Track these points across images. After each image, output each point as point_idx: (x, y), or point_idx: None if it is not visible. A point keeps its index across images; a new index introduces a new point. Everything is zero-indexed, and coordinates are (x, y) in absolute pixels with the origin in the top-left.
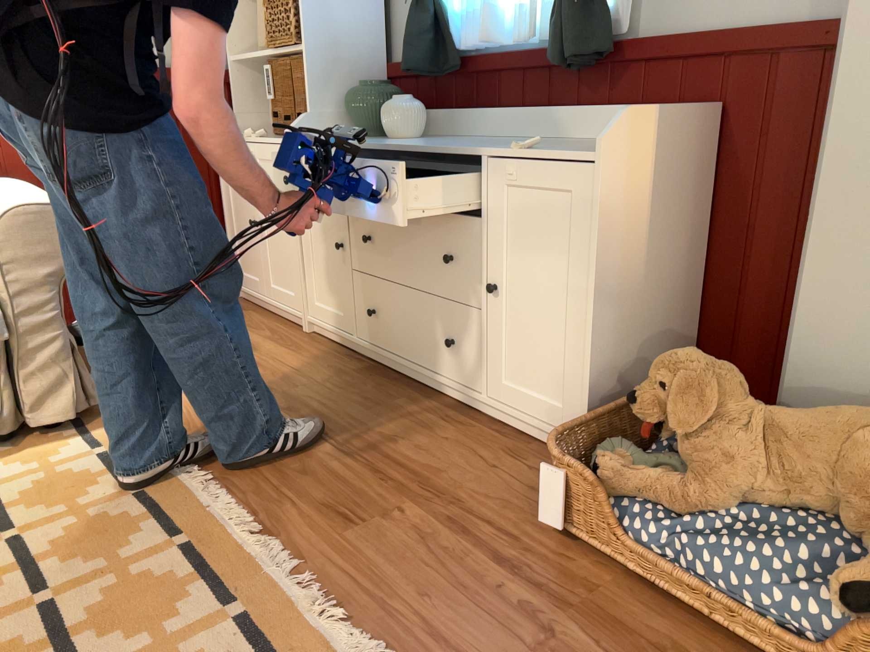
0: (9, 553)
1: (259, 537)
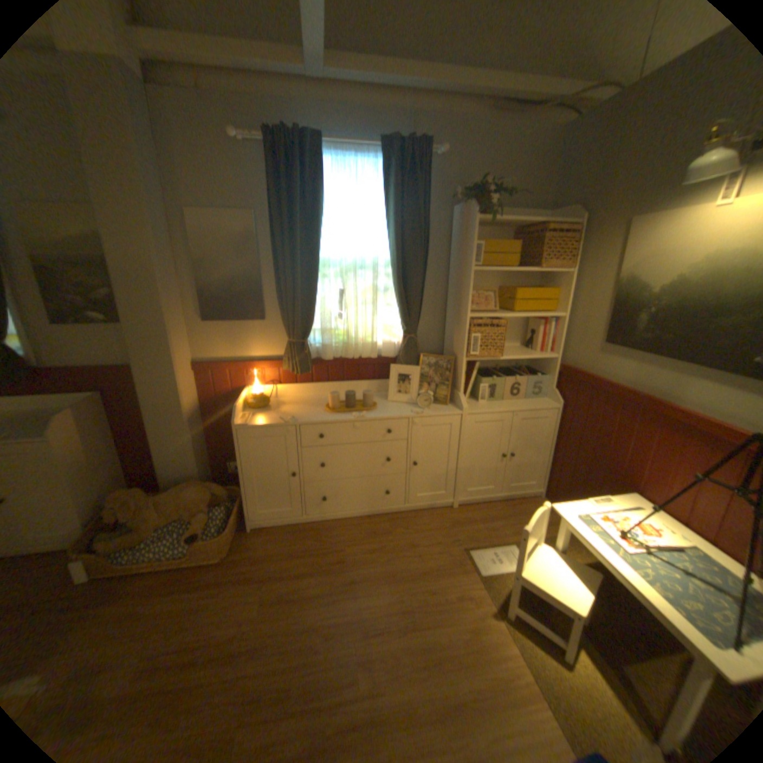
0: None
1: None
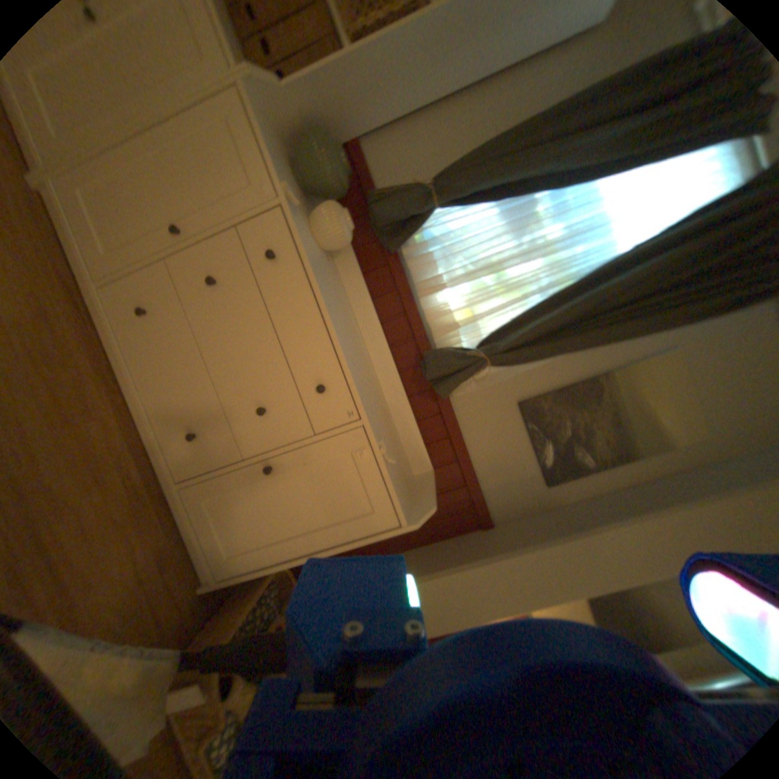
0: None
1: None
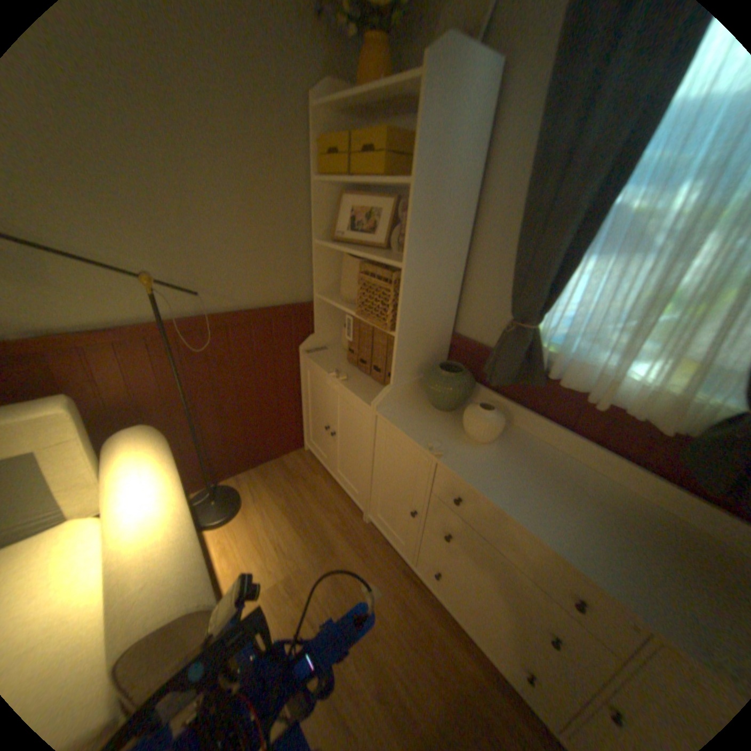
0: None
1: None
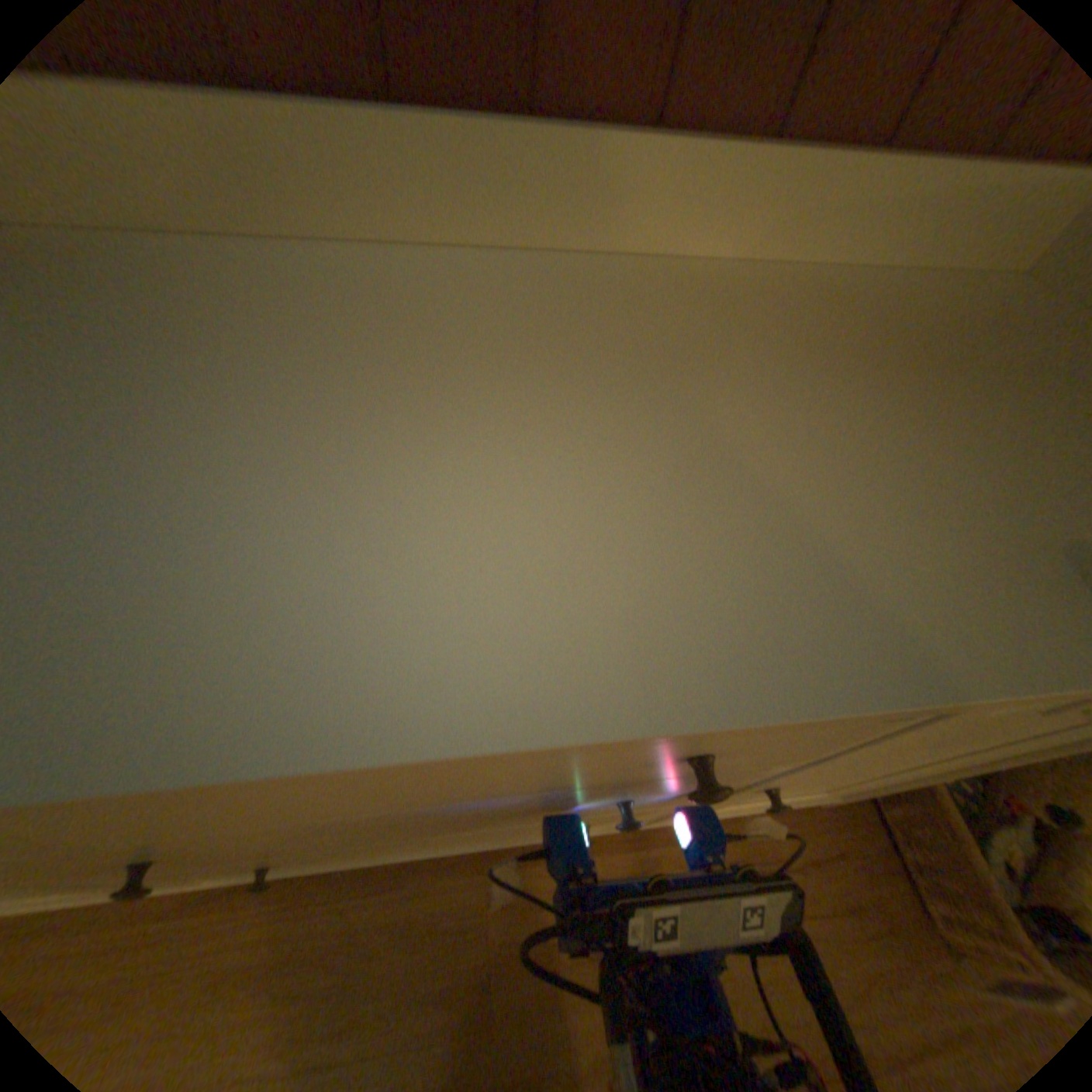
0: None
1: None
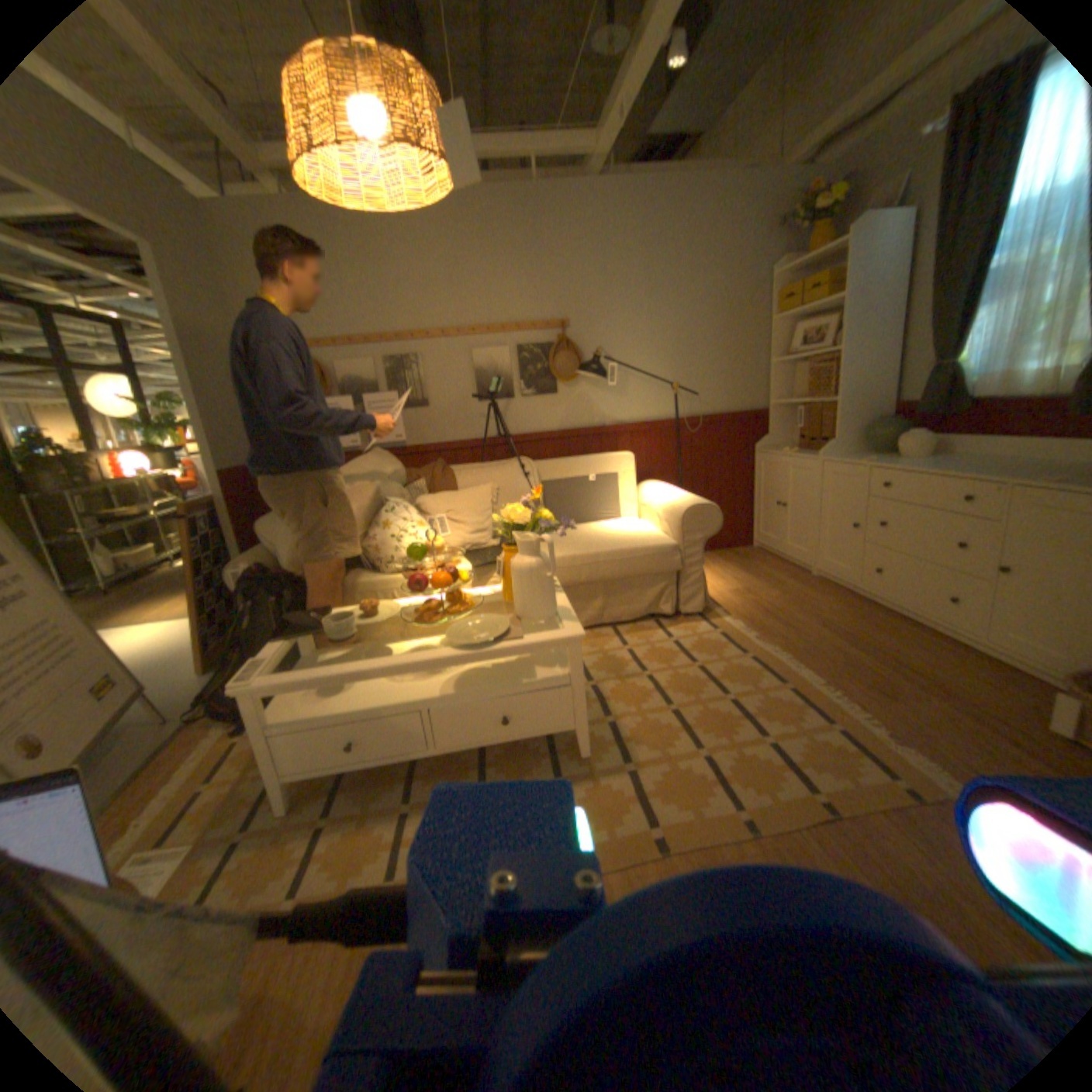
0: (701, 673)
1: (835, 695)
